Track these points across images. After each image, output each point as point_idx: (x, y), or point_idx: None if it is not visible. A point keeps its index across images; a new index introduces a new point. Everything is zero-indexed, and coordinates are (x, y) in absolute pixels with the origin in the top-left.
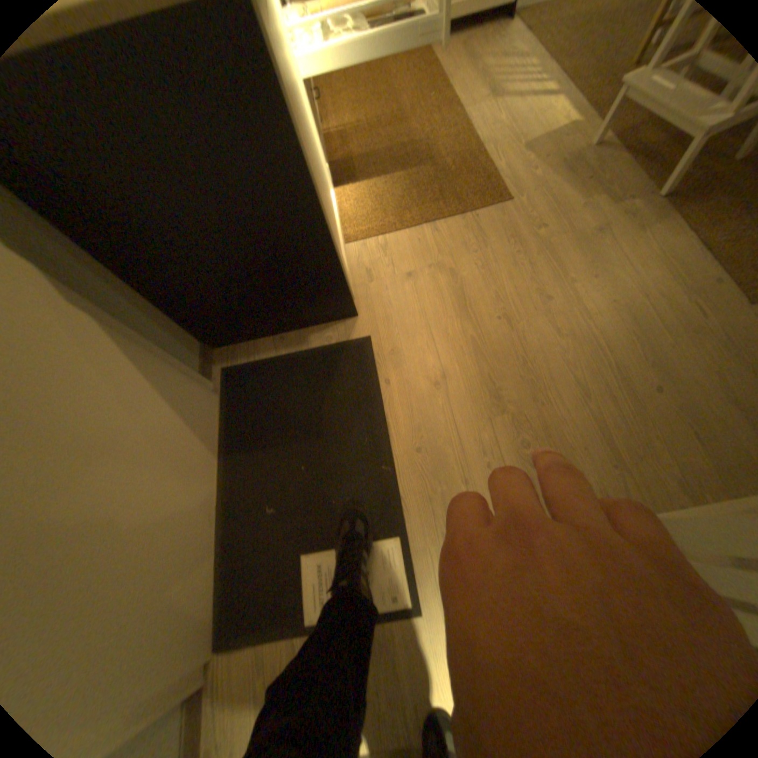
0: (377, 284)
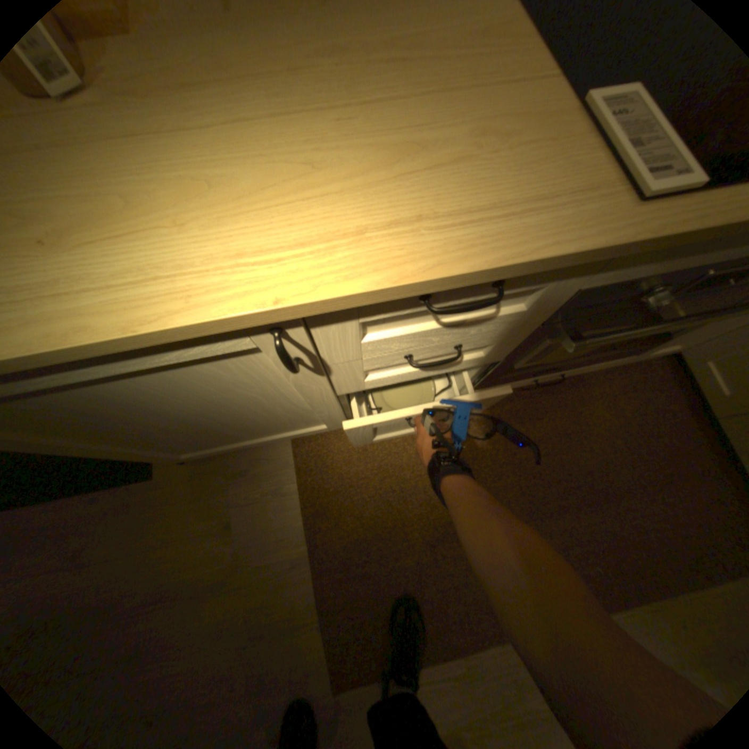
0: (222, 486)
